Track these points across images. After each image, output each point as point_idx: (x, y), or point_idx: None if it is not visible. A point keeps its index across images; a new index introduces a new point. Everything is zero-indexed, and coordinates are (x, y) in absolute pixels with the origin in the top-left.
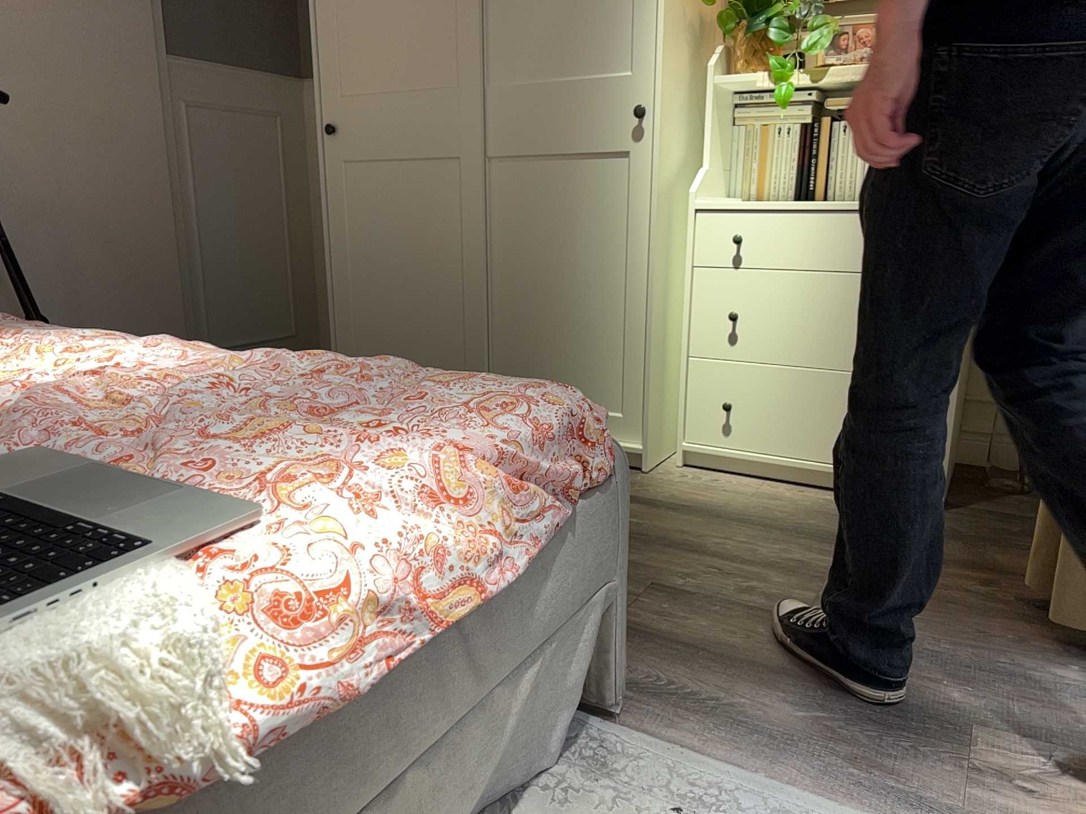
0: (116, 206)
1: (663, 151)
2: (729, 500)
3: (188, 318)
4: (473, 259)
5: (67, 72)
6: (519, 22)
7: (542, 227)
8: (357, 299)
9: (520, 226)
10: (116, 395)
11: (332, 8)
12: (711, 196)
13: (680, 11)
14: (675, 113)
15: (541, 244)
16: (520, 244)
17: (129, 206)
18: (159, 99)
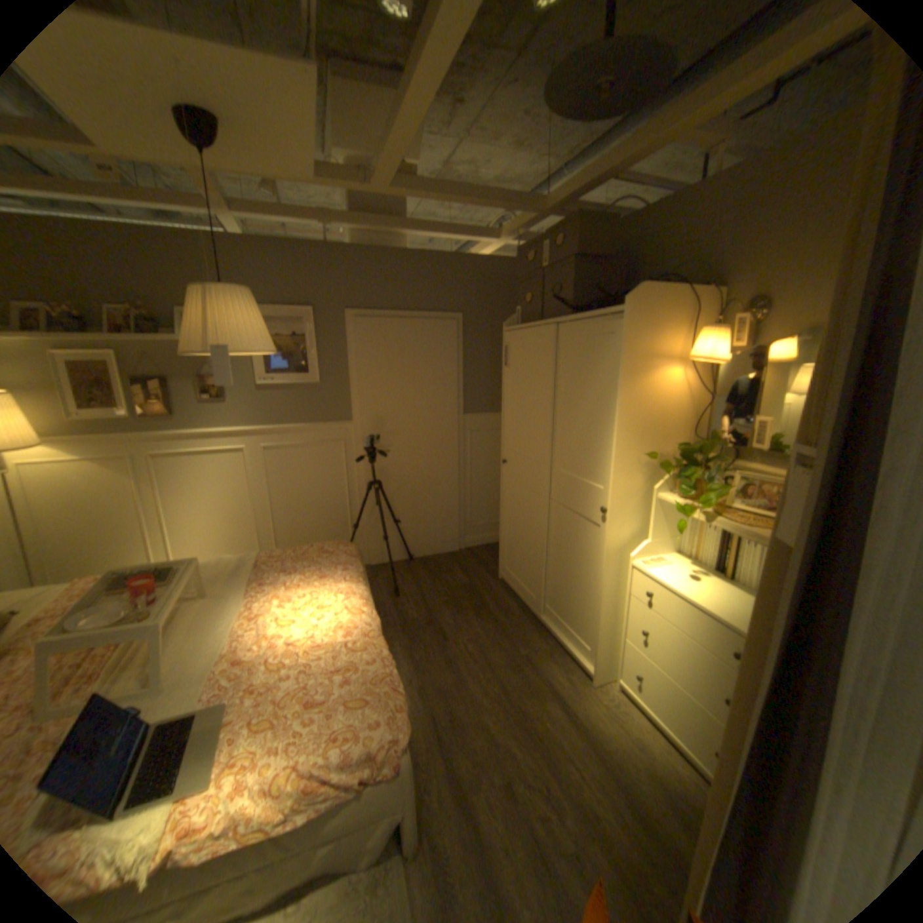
0: (433, 475)
1: (614, 533)
2: (617, 735)
3: (460, 514)
4: (541, 541)
5: (420, 430)
6: (565, 443)
7: (567, 540)
8: (507, 533)
9: (560, 535)
10: (299, 648)
11: (508, 412)
12: (650, 557)
13: (634, 460)
14: (629, 511)
15: (567, 548)
16: (559, 543)
17: (439, 475)
18: (455, 433)
